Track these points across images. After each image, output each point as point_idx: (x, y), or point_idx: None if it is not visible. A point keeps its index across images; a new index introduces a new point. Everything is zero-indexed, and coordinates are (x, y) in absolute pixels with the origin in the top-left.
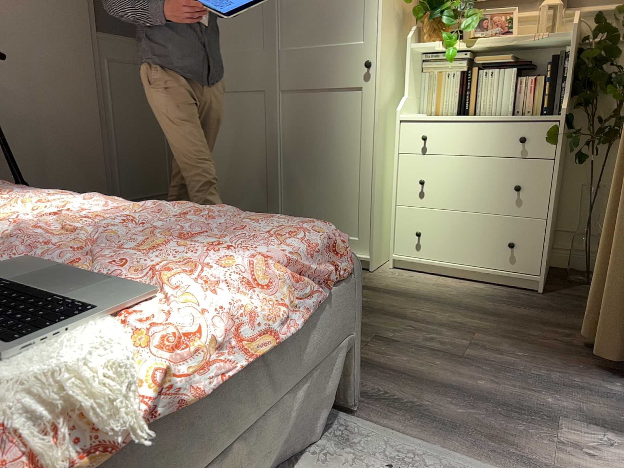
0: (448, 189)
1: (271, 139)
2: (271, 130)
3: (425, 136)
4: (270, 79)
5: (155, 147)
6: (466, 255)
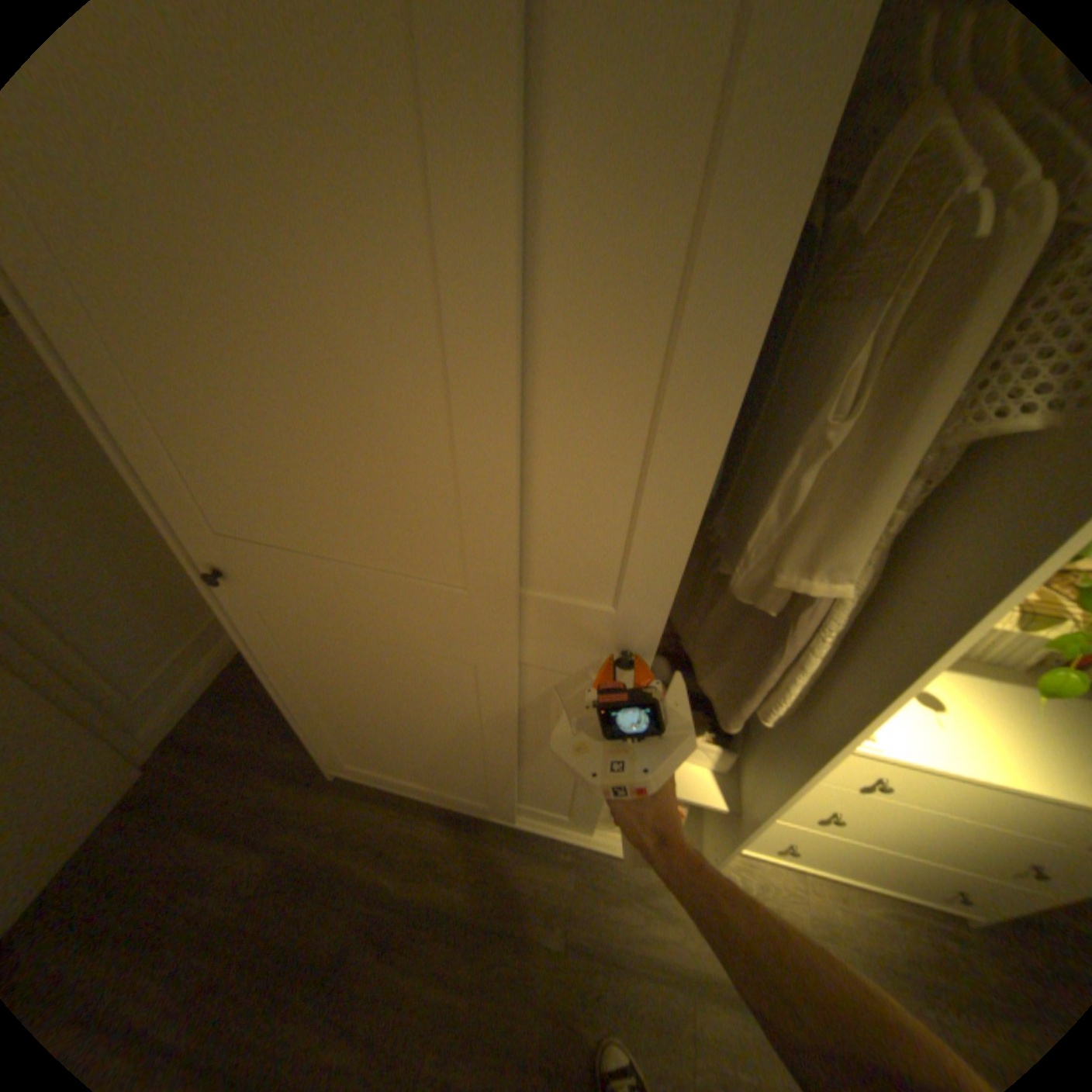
0: (887, 834)
1: (498, 735)
2: (498, 724)
3: (890, 792)
4: (495, 655)
5: (157, 562)
6: (868, 880)
